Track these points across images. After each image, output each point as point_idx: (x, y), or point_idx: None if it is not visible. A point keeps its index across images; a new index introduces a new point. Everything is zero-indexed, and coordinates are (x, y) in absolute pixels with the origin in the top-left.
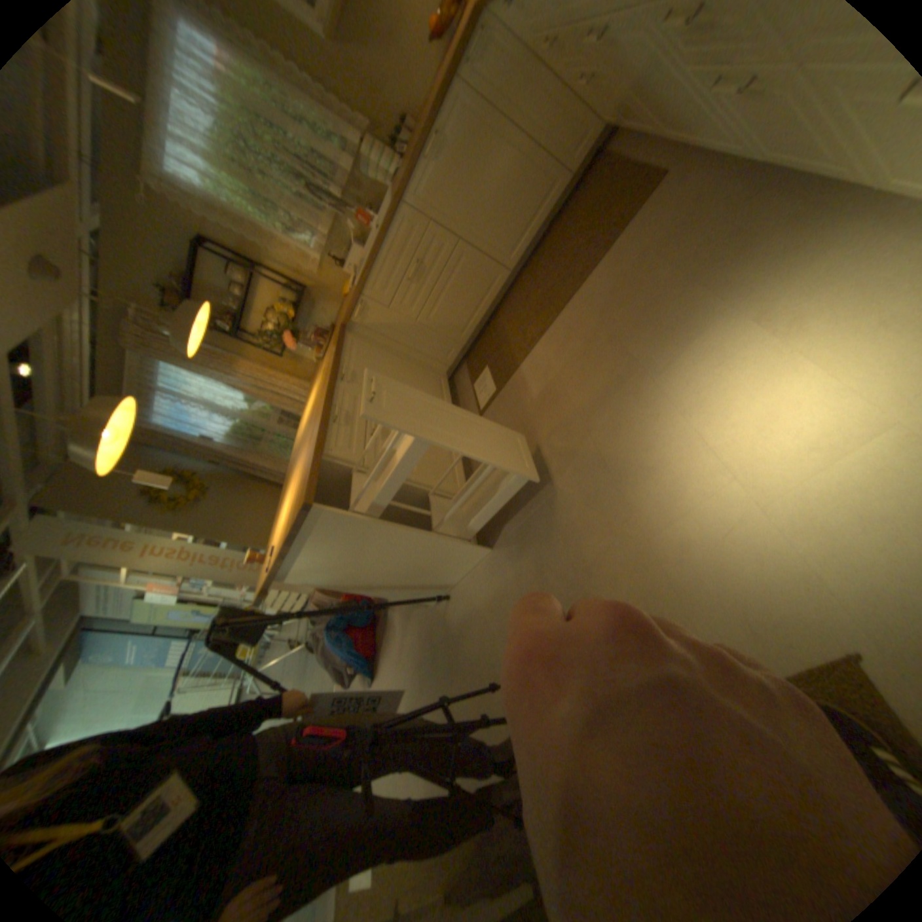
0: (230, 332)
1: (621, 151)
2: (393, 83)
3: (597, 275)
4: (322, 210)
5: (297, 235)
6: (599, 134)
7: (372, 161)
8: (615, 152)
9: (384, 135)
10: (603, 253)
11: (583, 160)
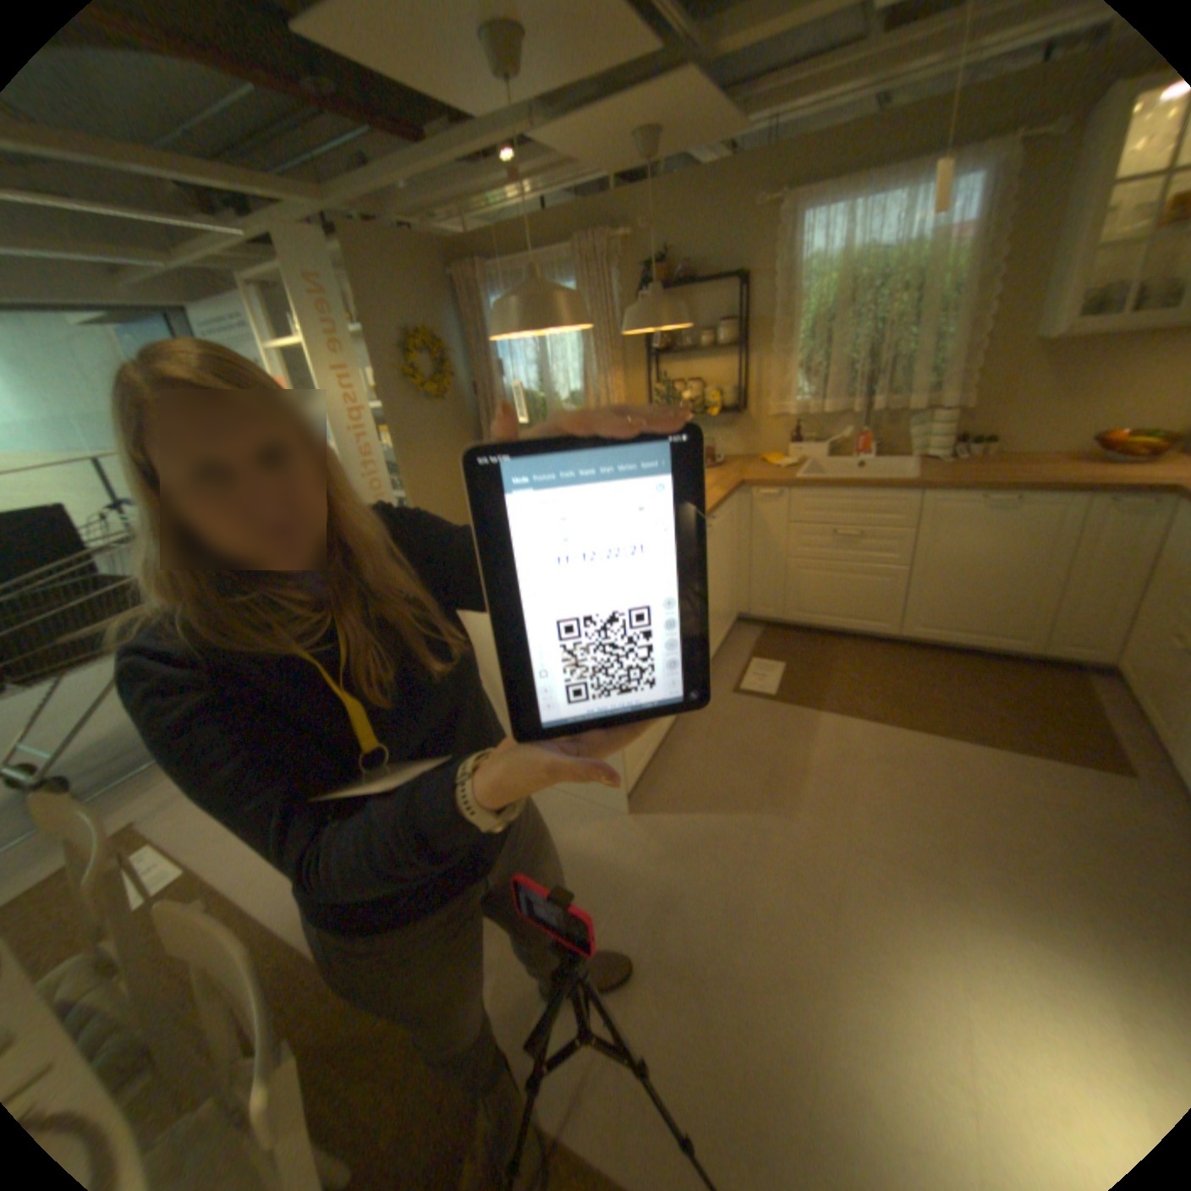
0: (644, 348)
1: (1097, 697)
2: (1020, 414)
3: (976, 754)
4: (843, 395)
5: (799, 379)
6: (1096, 663)
7: (925, 427)
8: (1090, 691)
9: (959, 426)
10: (1001, 747)
11: (1060, 658)
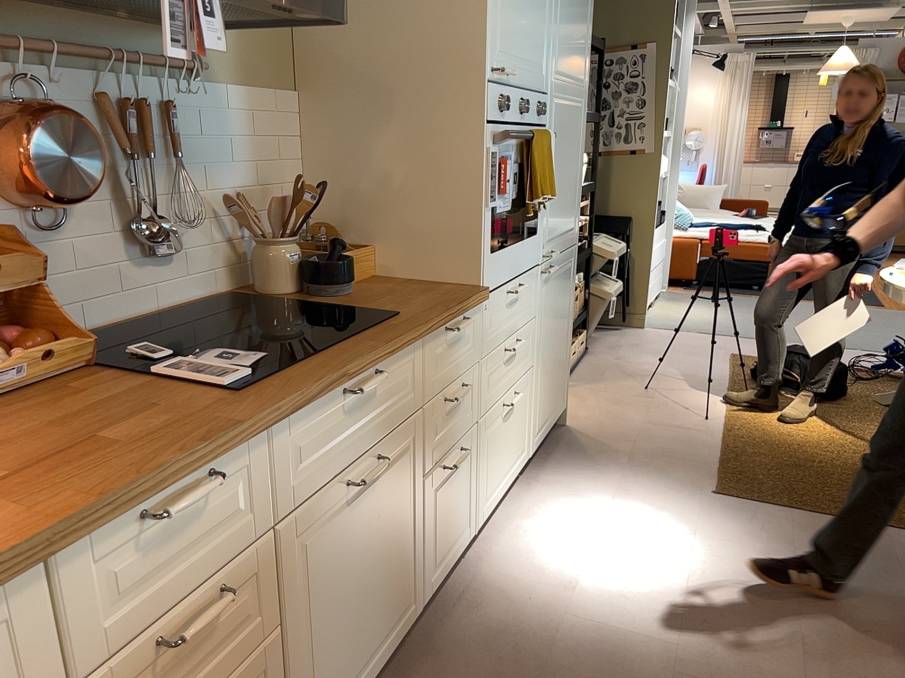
0: None
1: None
2: None
3: None
4: None
5: None
6: None
7: None
8: None
9: None
10: None
11: None
